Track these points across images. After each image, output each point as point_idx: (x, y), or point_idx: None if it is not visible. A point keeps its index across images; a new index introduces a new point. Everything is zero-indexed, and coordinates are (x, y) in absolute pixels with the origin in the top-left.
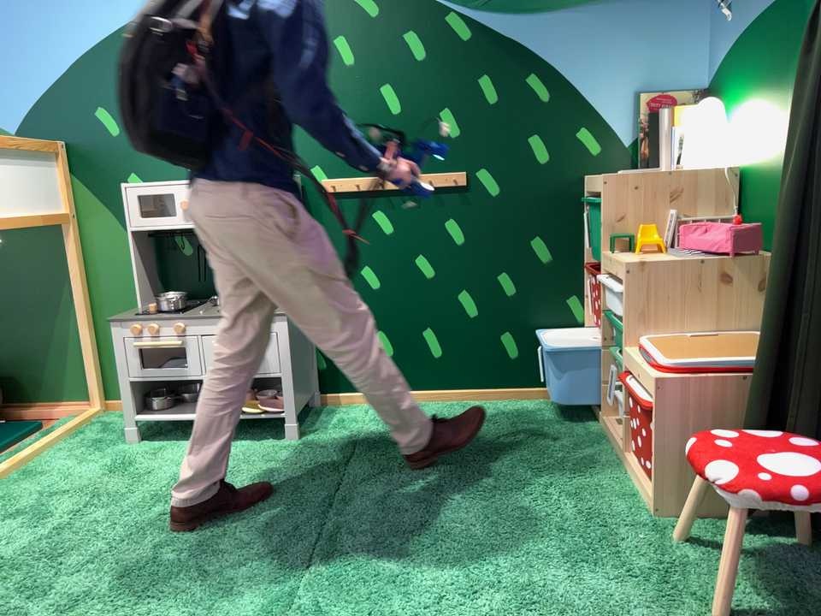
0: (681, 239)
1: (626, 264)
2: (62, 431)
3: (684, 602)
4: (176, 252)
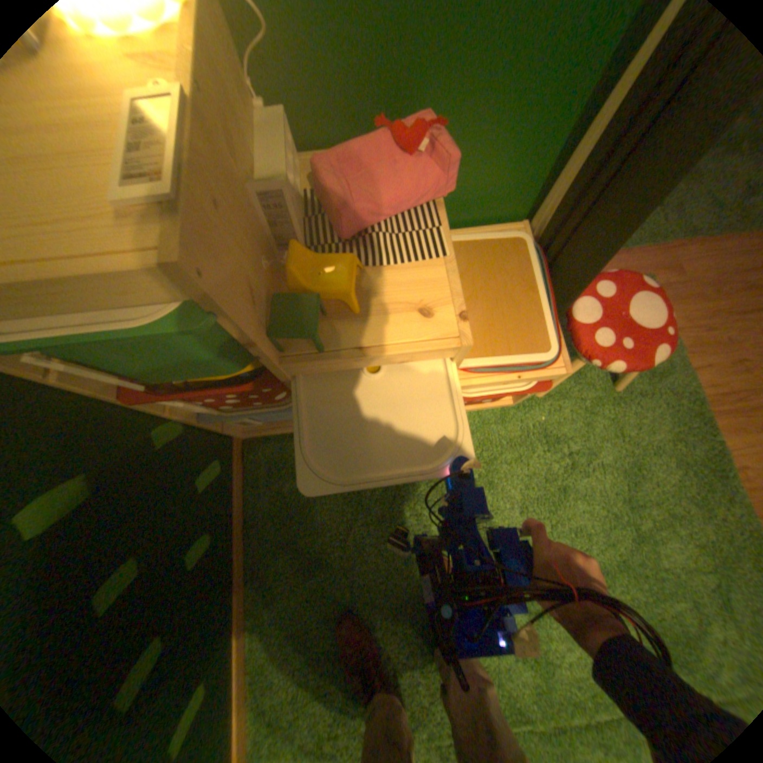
0: (344, 221)
1: (469, 340)
2: None
3: (607, 405)
4: None
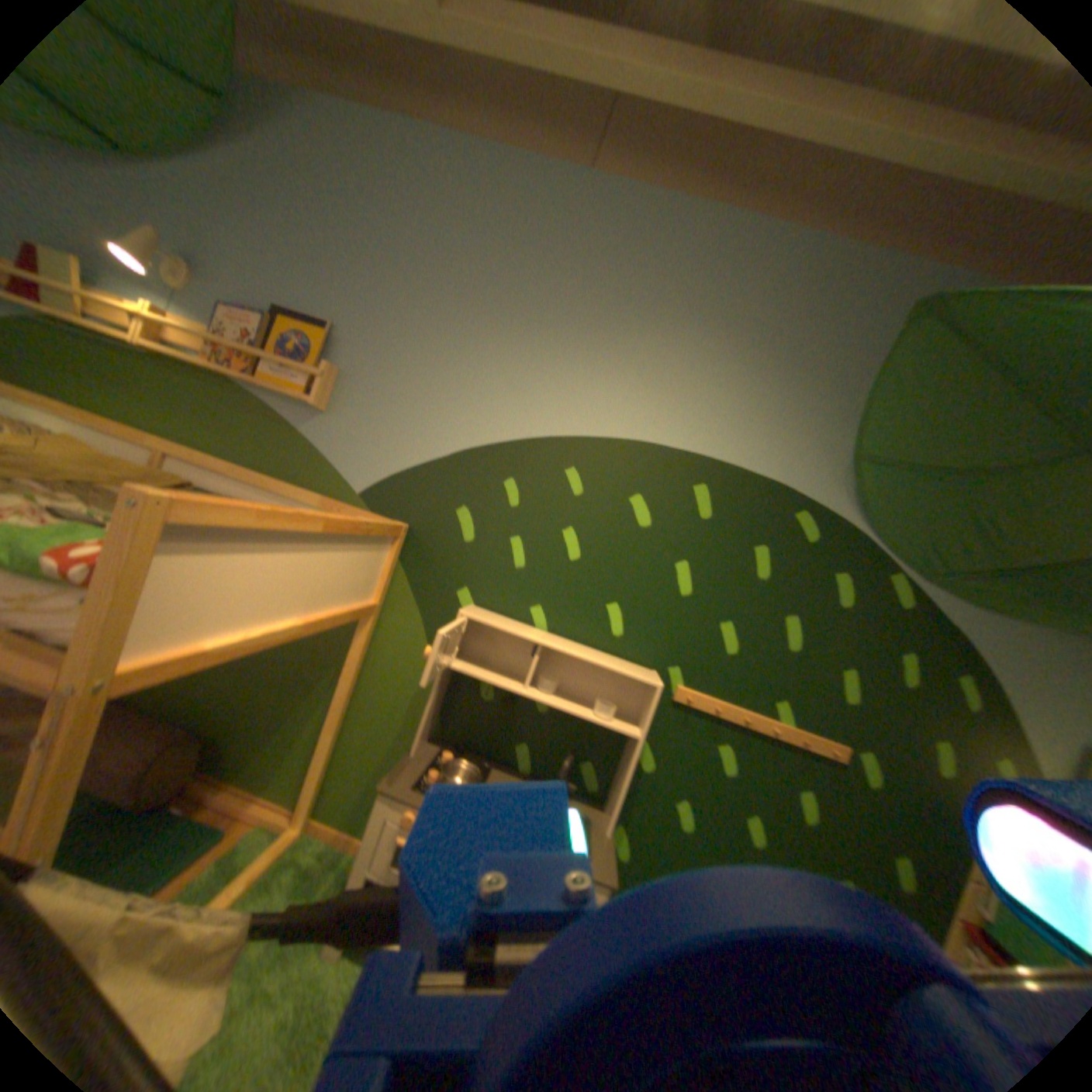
0: None
1: None
2: (248, 884)
3: None
4: (474, 692)
